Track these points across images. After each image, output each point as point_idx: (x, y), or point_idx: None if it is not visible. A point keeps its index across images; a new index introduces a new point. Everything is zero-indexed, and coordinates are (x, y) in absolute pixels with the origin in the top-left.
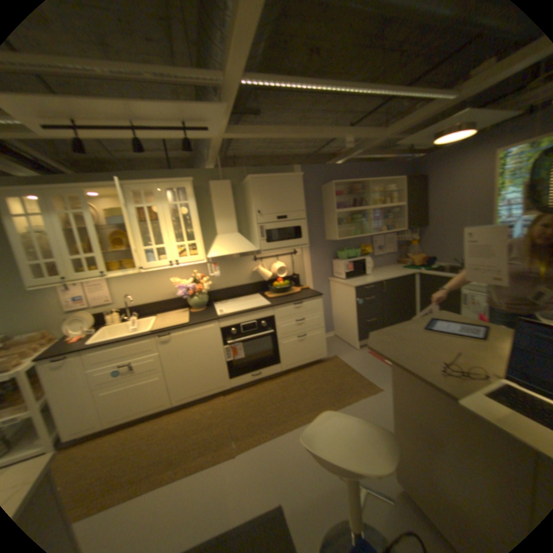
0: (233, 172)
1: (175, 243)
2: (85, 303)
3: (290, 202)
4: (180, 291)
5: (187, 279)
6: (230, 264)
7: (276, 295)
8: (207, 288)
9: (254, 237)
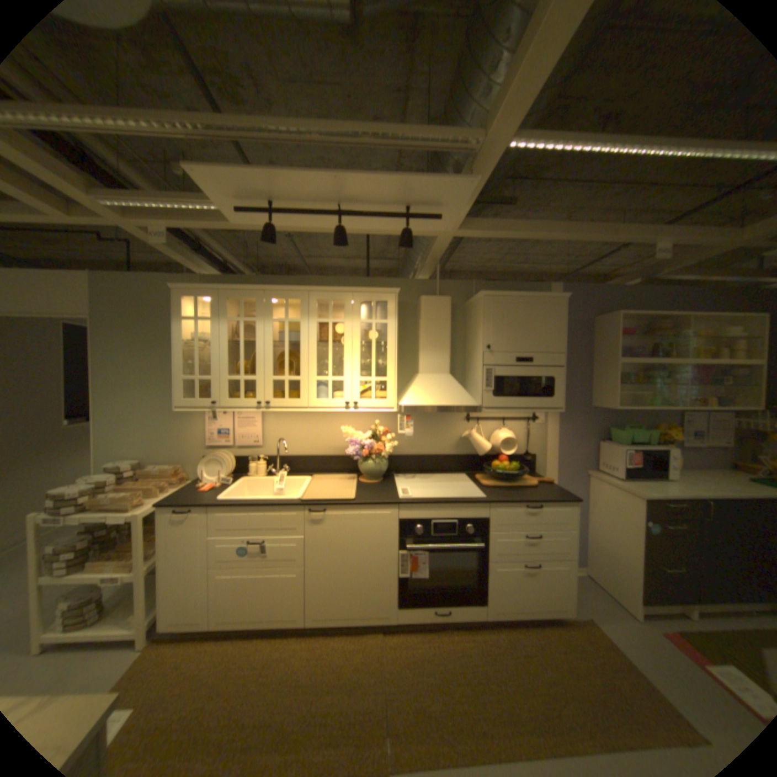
0: (455, 286)
1: (357, 376)
2: (229, 438)
3: (541, 336)
4: (350, 447)
5: (362, 430)
6: (427, 419)
7: (494, 483)
8: (388, 449)
9: (471, 384)
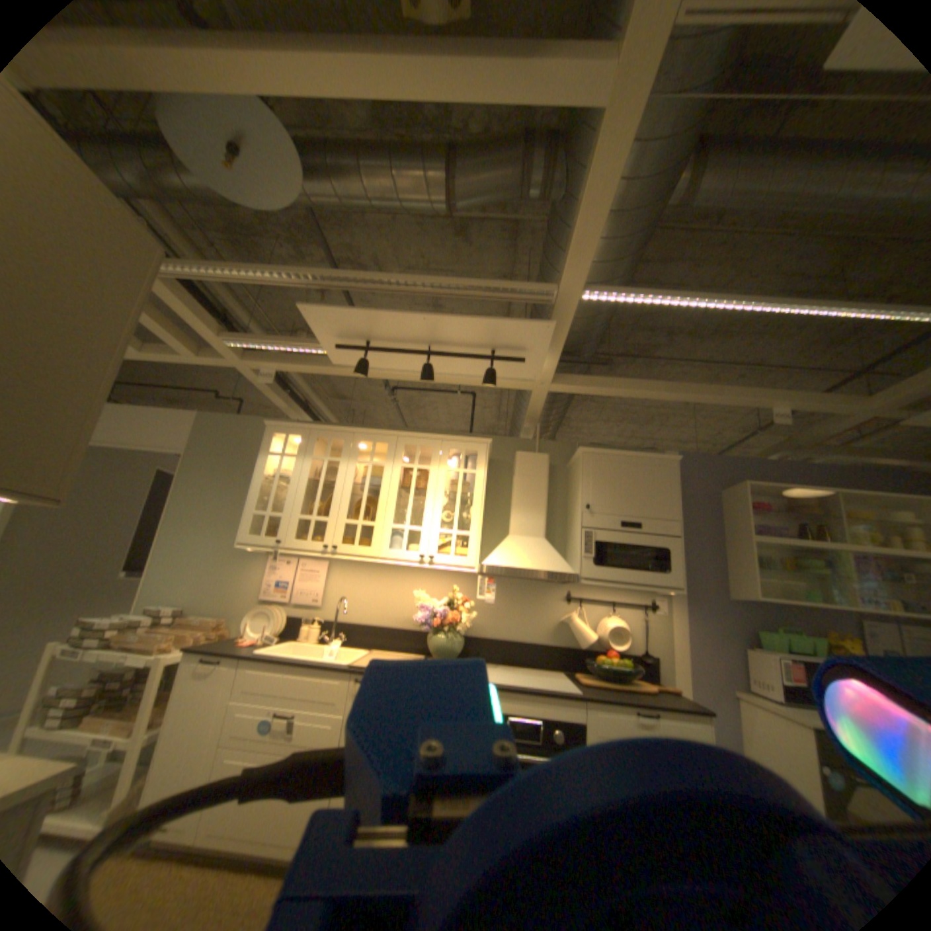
0: (554, 445)
1: (436, 526)
2: (285, 592)
3: (649, 498)
4: (419, 613)
5: (437, 598)
6: (517, 594)
7: (597, 683)
8: (465, 624)
9: (570, 552)
